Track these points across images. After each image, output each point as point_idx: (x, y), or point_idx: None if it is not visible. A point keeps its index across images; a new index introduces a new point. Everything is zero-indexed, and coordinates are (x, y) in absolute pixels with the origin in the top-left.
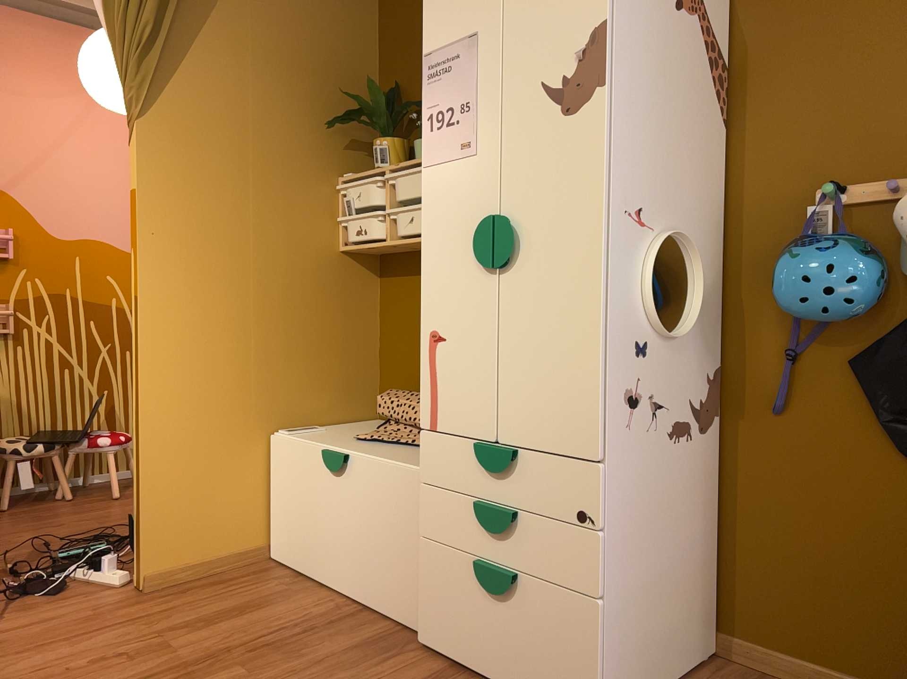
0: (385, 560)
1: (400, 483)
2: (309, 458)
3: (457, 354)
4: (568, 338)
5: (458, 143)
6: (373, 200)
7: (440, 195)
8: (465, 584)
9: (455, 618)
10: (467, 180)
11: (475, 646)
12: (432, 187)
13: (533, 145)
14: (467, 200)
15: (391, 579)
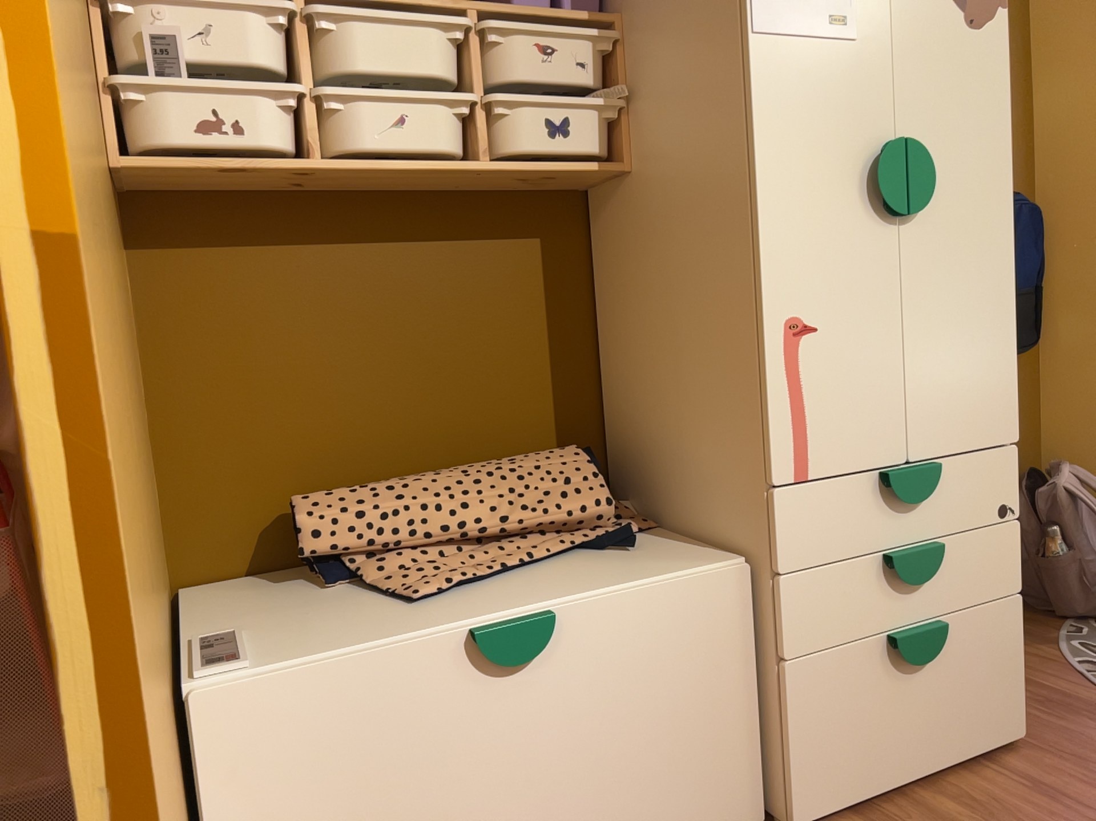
0: (671, 759)
1: (698, 605)
2: (408, 680)
3: (842, 350)
4: (984, 306)
5: (826, 13)
6: (256, 57)
7: (795, 91)
8: (870, 682)
9: (859, 740)
10: (844, 78)
11: (890, 755)
12: (777, 75)
13: (935, 54)
14: (845, 109)
15: (690, 782)
